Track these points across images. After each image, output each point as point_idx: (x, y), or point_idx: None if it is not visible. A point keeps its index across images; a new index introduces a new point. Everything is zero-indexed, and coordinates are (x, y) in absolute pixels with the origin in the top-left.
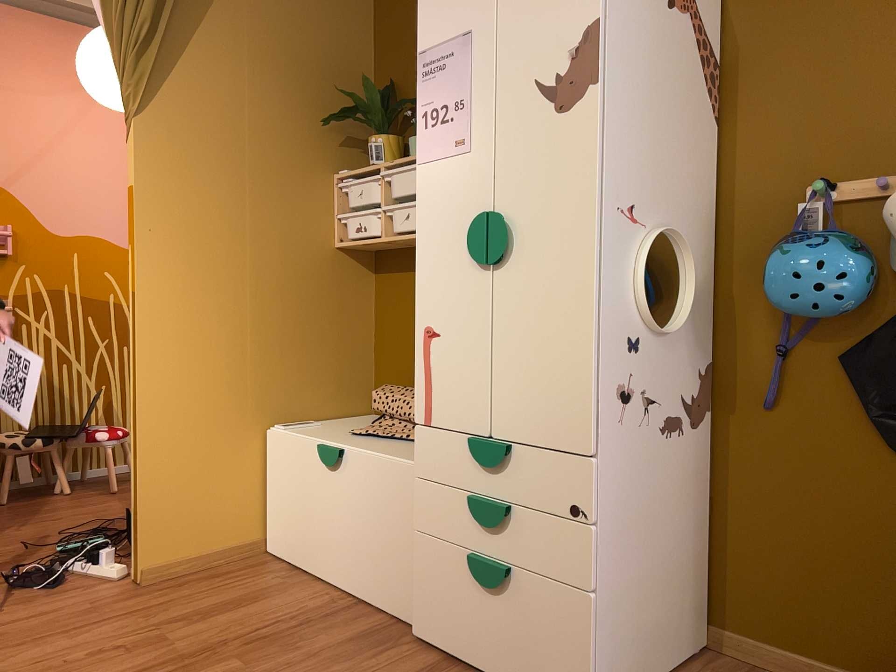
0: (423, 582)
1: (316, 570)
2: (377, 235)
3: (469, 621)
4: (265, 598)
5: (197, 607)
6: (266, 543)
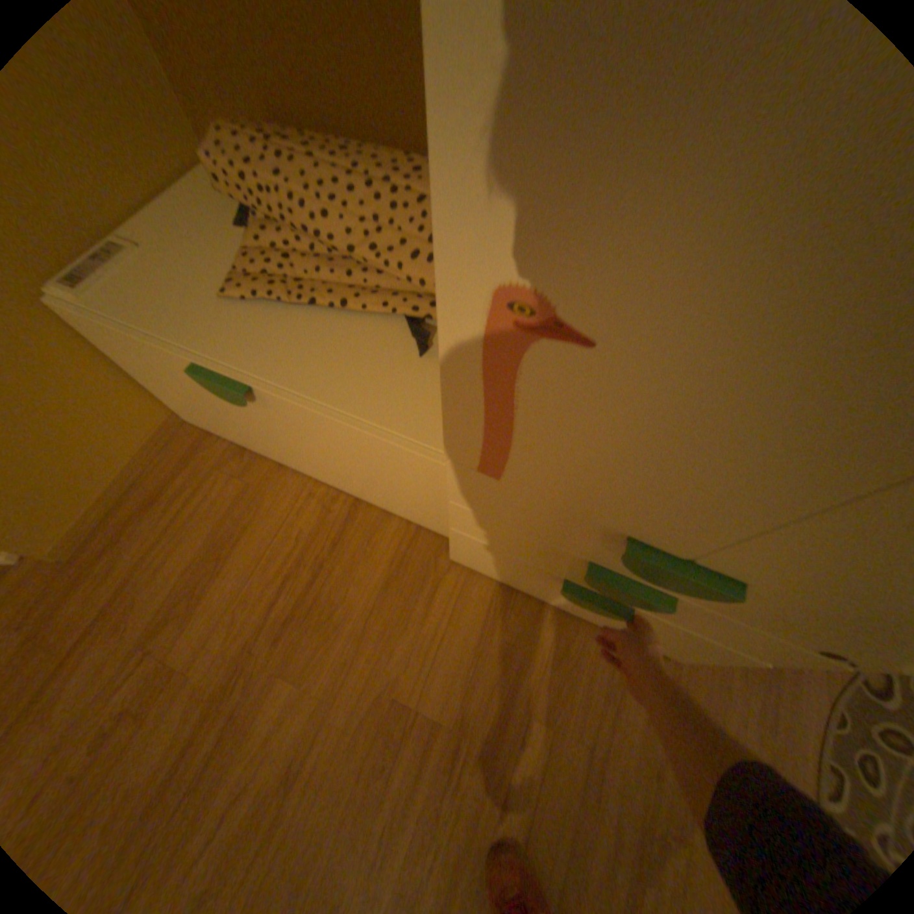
0: (468, 550)
1: (277, 459)
2: None
3: (541, 588)
4: (243, 531)
5: (170, 582)
6: (178, 413)
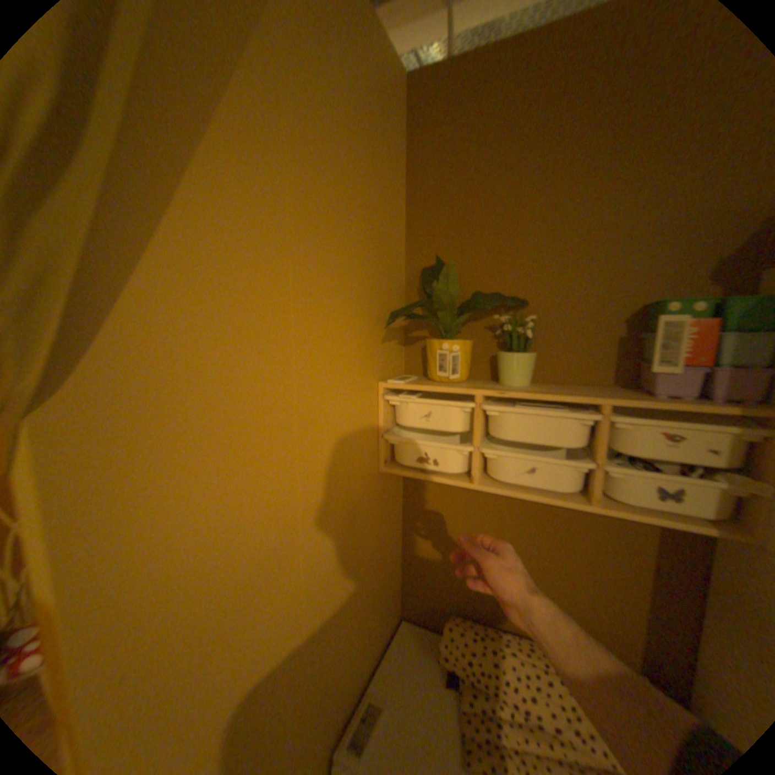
0: None
1: None
2: (458, 474)
3: None
4: None
5: None
6: None
